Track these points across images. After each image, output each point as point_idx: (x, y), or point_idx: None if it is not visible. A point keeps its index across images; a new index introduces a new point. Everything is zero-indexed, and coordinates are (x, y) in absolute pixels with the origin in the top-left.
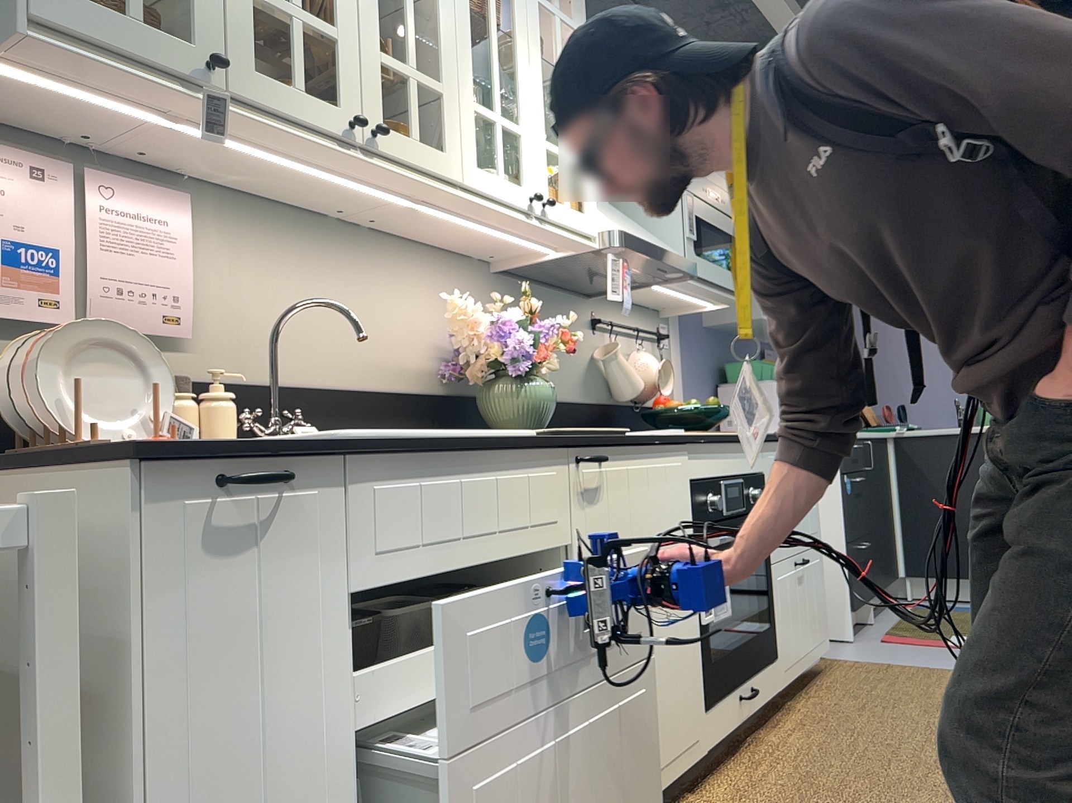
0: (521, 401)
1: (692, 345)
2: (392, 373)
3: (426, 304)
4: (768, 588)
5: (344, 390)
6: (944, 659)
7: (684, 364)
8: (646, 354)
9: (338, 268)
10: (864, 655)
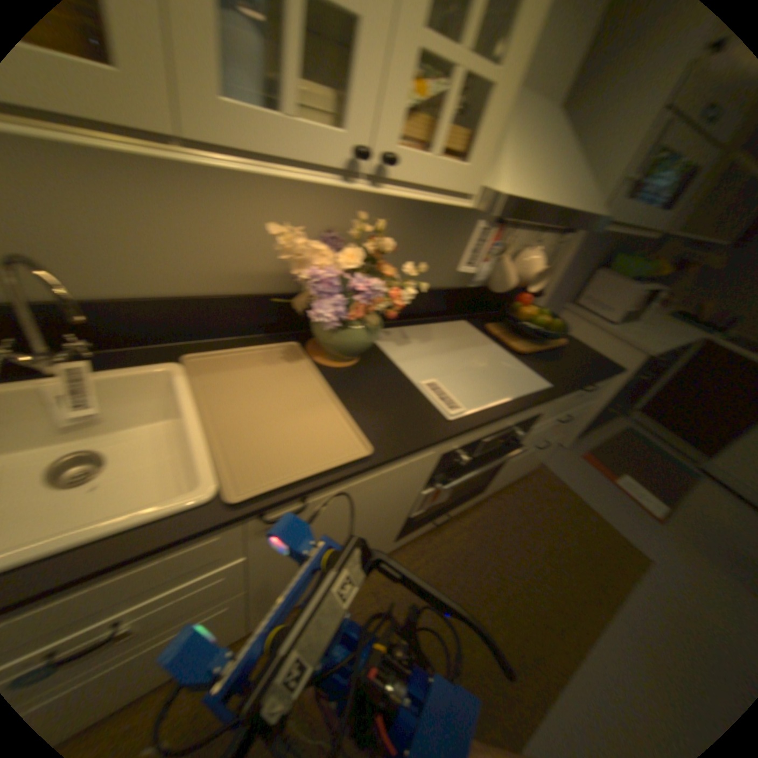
0: (338, 341)
1: (599, 235)
2: (238, 278)
3: (290, 211)
4: (500, 469)
5: (175, 298)
6: (605, 500)
7: (580, 251)
8: (537, 254)
9: (155, 173)
10: (563, 470)
